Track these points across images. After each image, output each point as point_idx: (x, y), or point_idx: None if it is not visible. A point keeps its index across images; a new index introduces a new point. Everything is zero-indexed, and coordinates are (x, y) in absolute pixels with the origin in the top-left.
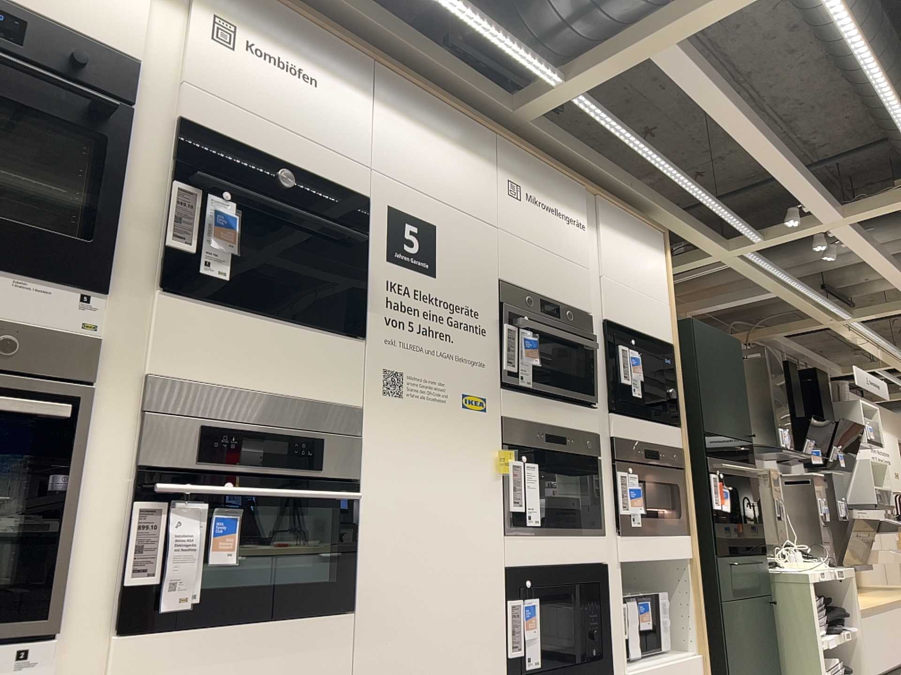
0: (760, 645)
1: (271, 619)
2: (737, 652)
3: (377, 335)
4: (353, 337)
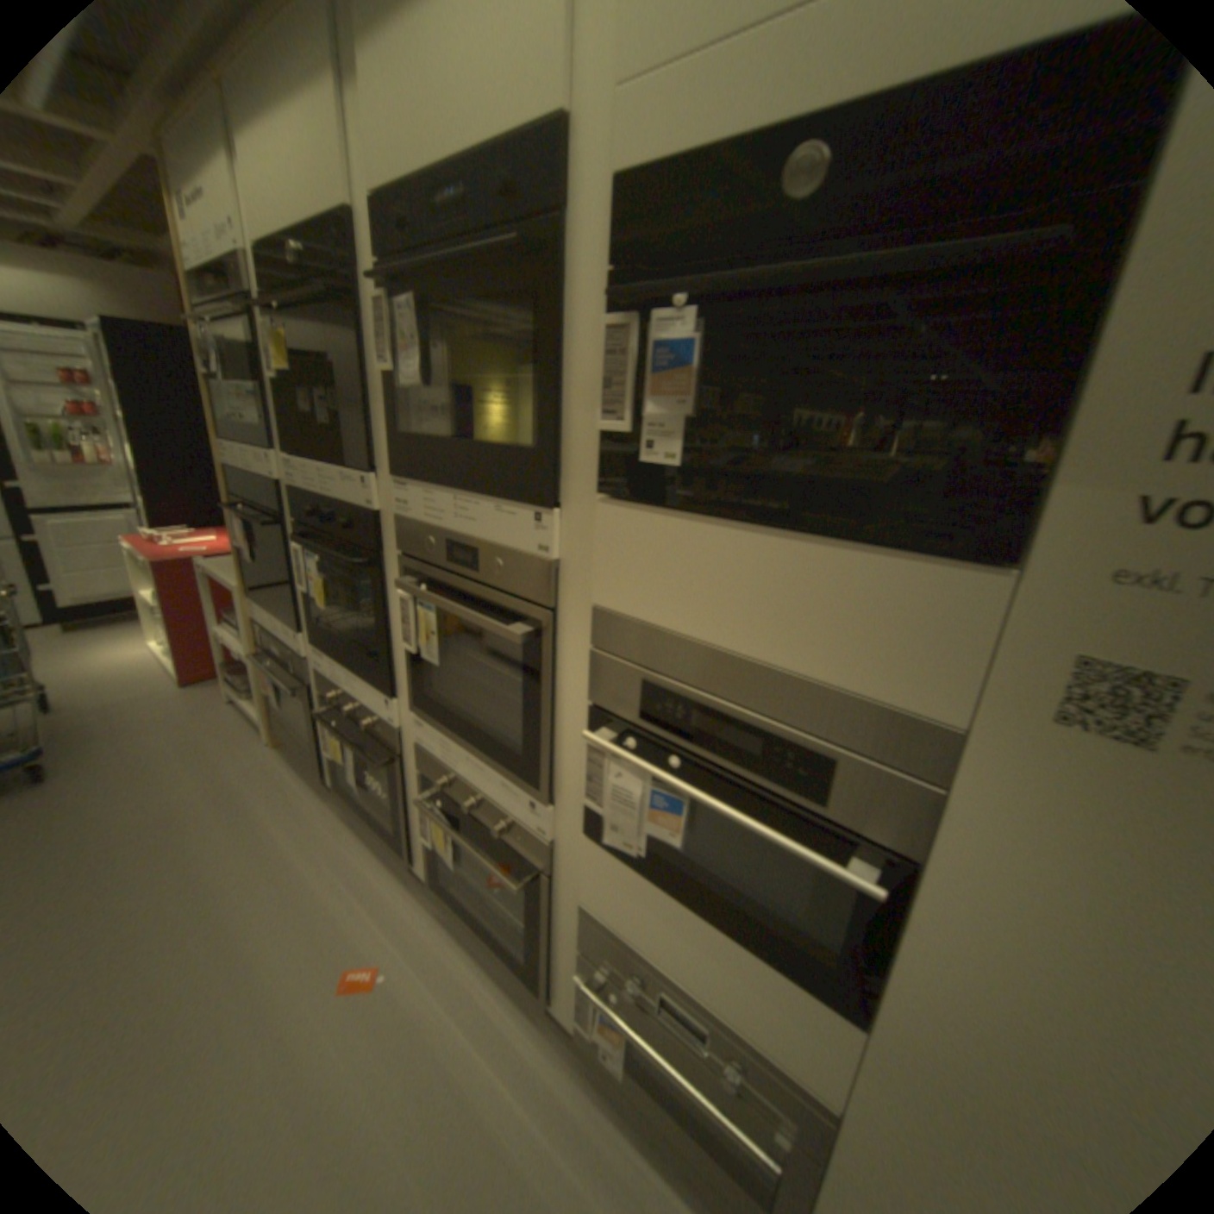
0: None
1: (724, 932)
2: None
3: (1083, 557)
4: (991, 555)
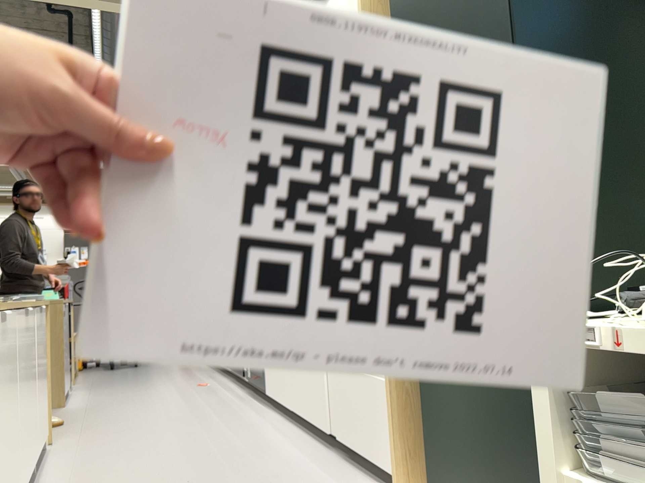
0: (512, 429)
1: None
2: (444, 407)
3: None
4: None
